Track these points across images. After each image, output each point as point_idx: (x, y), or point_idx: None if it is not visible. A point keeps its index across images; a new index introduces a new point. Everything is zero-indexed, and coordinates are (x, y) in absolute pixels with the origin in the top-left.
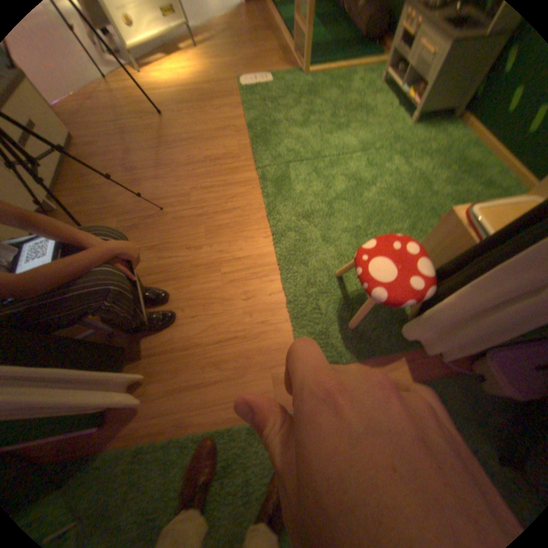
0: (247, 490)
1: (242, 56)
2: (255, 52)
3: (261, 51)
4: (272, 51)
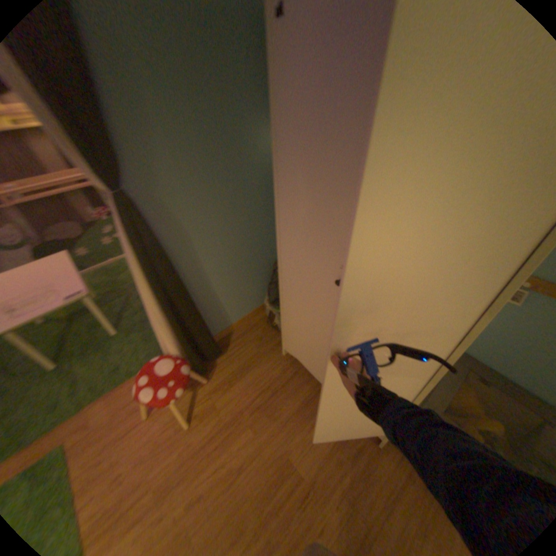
0: (97, 373)
1: None
2: None
3: None
4: None
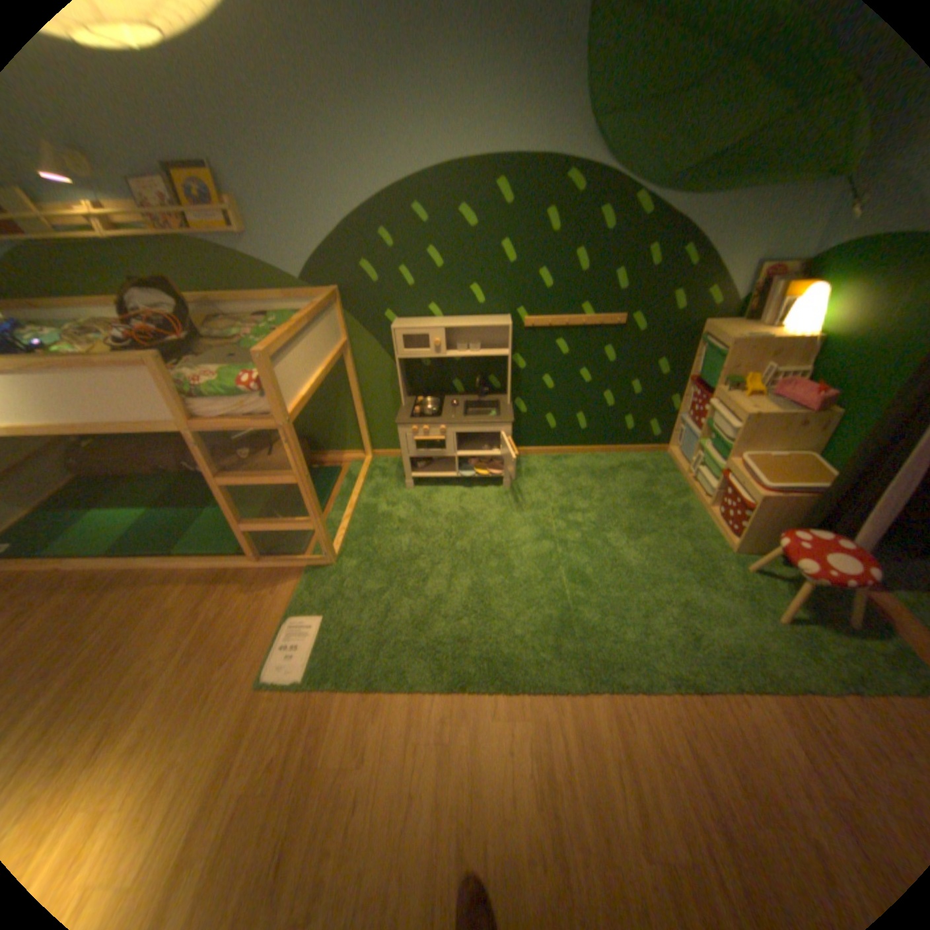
0: None
1: (166, 659)
2: (172, 629)
3: (182, 615)
4: (202, 596)
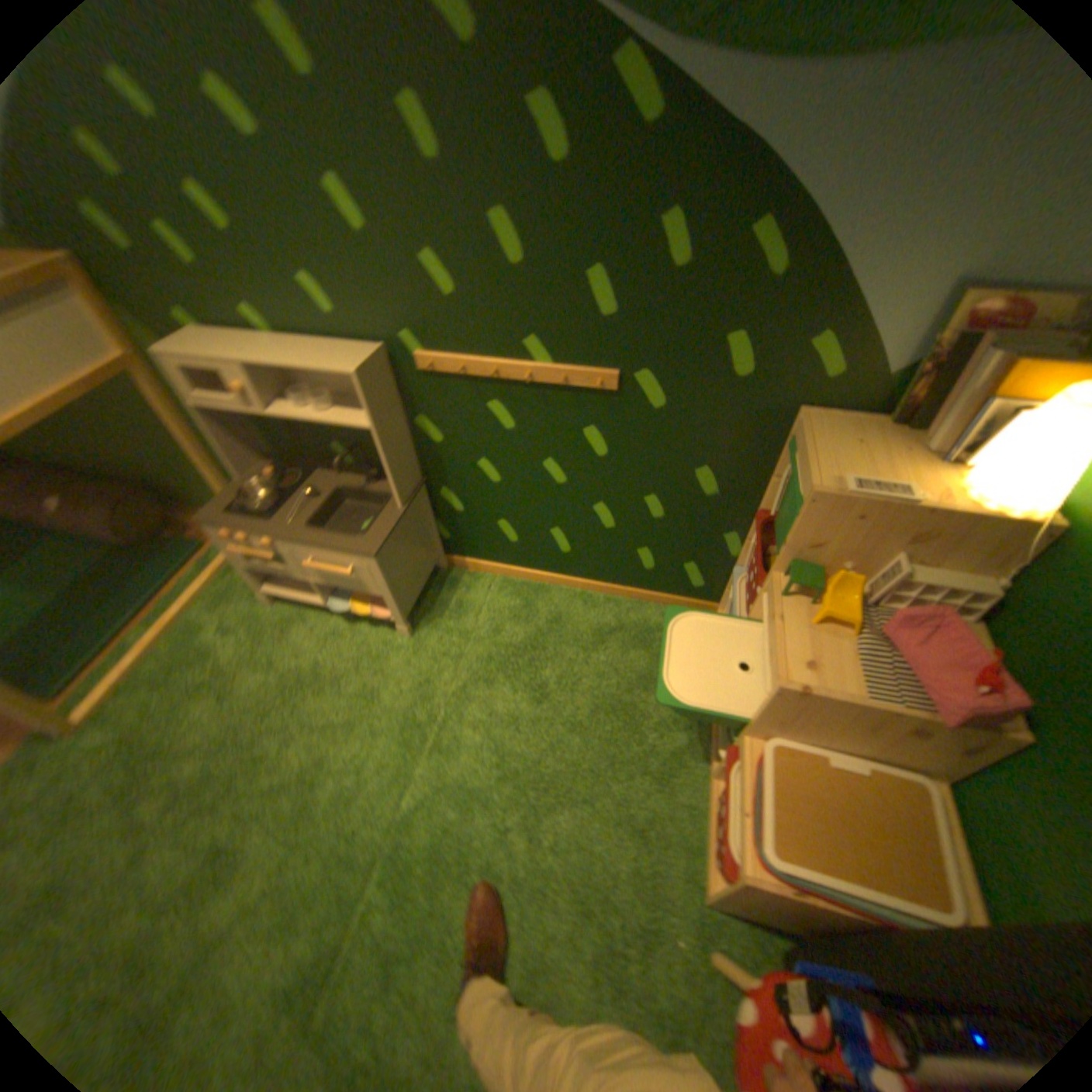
0: None
1: None
2: None
3: None
4: None
